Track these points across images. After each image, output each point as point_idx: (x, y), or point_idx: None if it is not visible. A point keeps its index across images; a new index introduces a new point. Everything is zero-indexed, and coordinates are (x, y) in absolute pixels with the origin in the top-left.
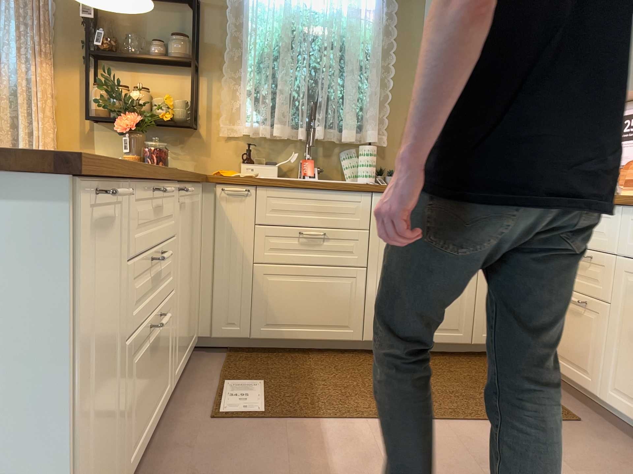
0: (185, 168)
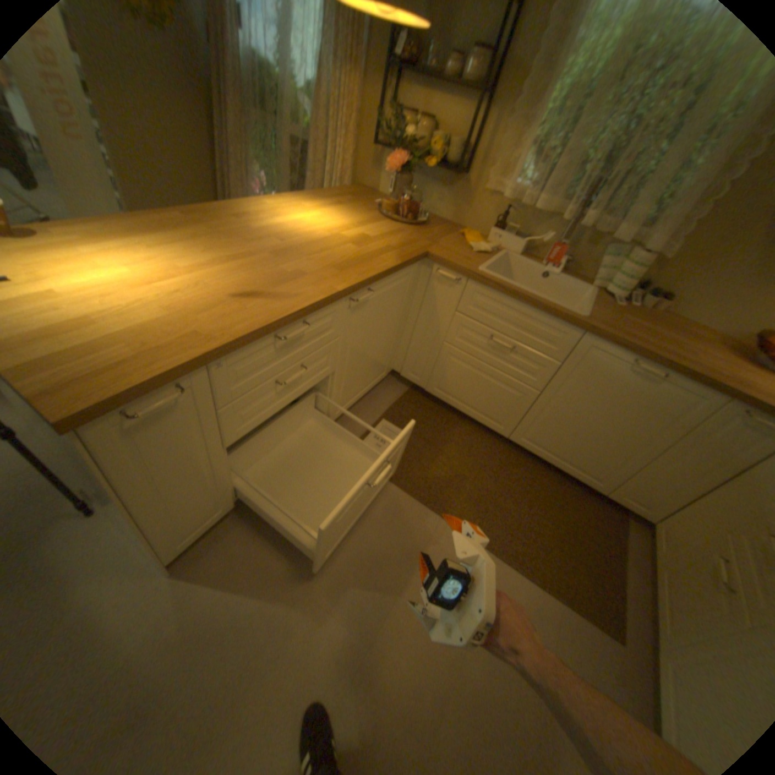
0: (445, 211)
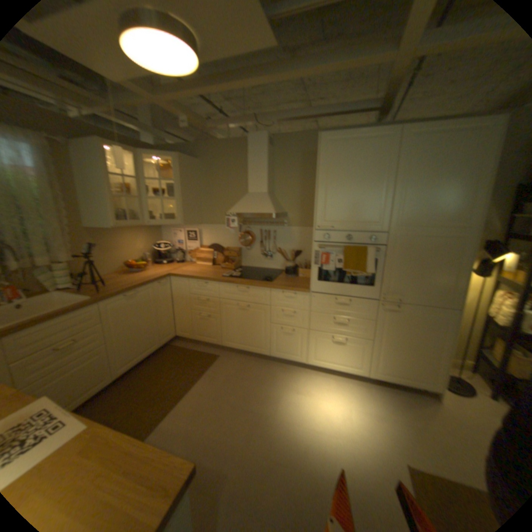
0: None
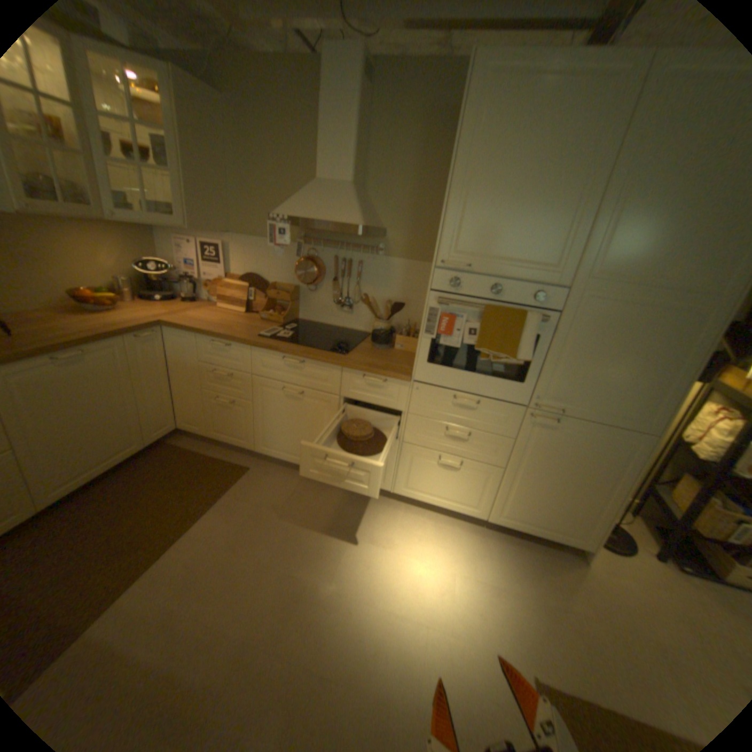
0: None
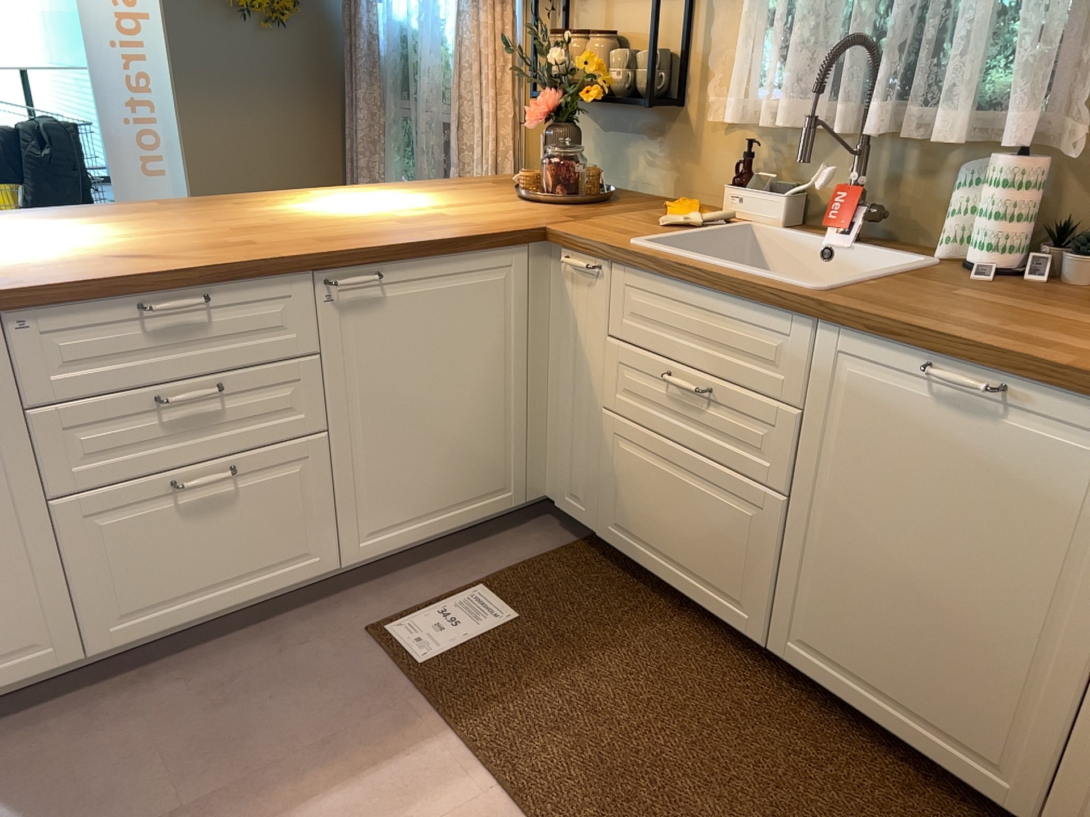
0: (659, 183)
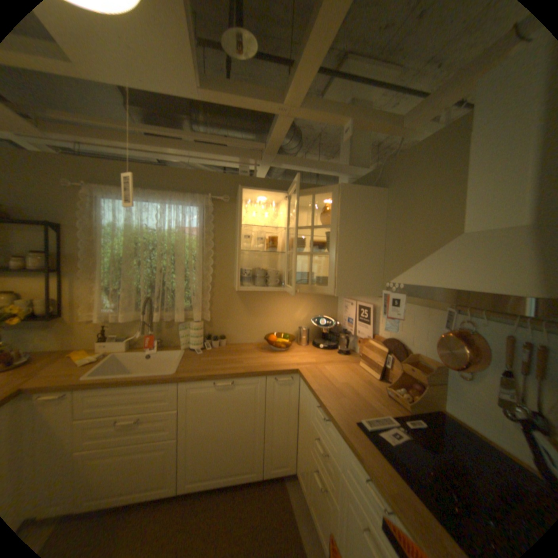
0: (51, 345)
